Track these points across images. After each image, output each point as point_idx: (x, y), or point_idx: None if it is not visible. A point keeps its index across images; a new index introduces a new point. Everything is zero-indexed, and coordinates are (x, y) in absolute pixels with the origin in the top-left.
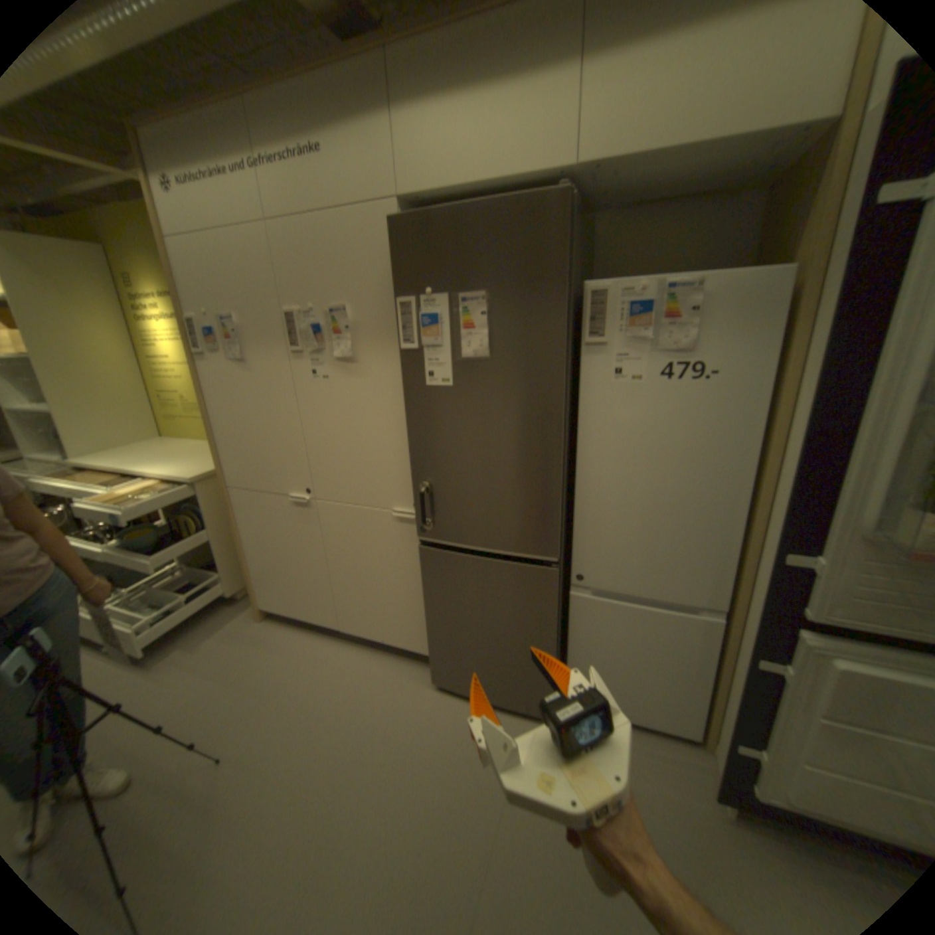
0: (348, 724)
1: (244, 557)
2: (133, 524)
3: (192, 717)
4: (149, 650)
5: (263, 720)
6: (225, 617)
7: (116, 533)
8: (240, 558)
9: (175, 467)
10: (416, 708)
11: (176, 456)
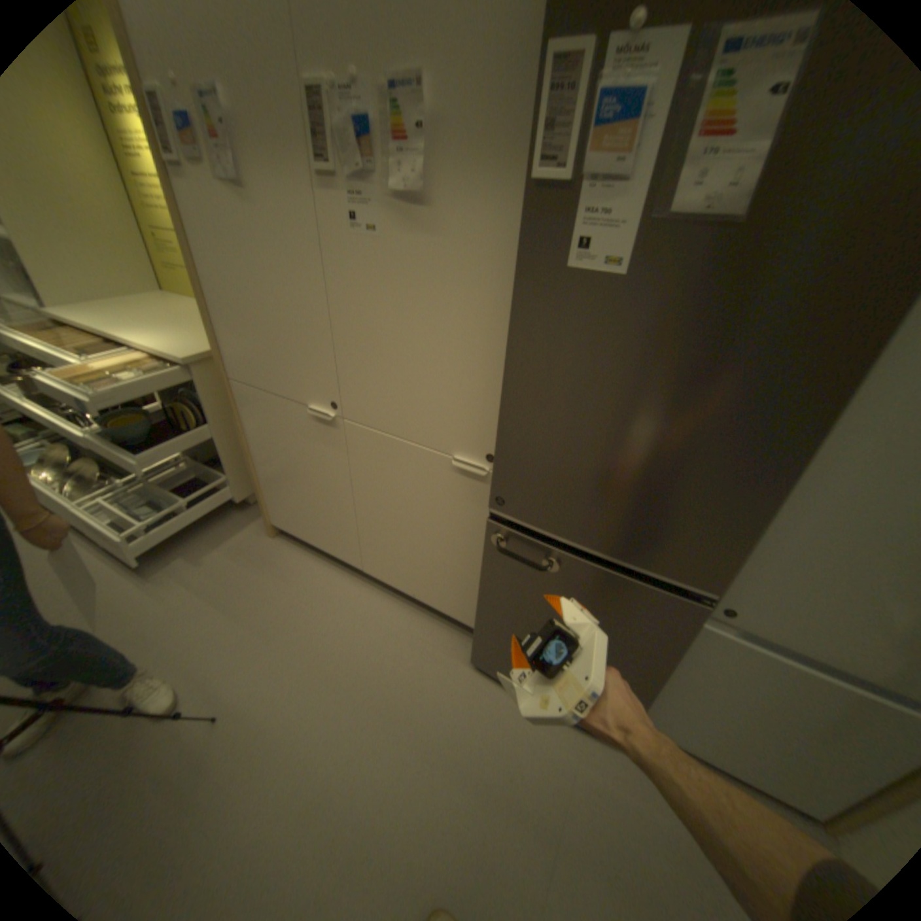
0: (368, 696)
1: (253, 467)
2: (127, 402)
3: (189, 651)
4: (149, 554)
5: (269, 672)
6: (235, 524)
7: (104, 412)
8: (248, 467)
9: (167, 339)
10: (449, 690)
11: (172, 322)
